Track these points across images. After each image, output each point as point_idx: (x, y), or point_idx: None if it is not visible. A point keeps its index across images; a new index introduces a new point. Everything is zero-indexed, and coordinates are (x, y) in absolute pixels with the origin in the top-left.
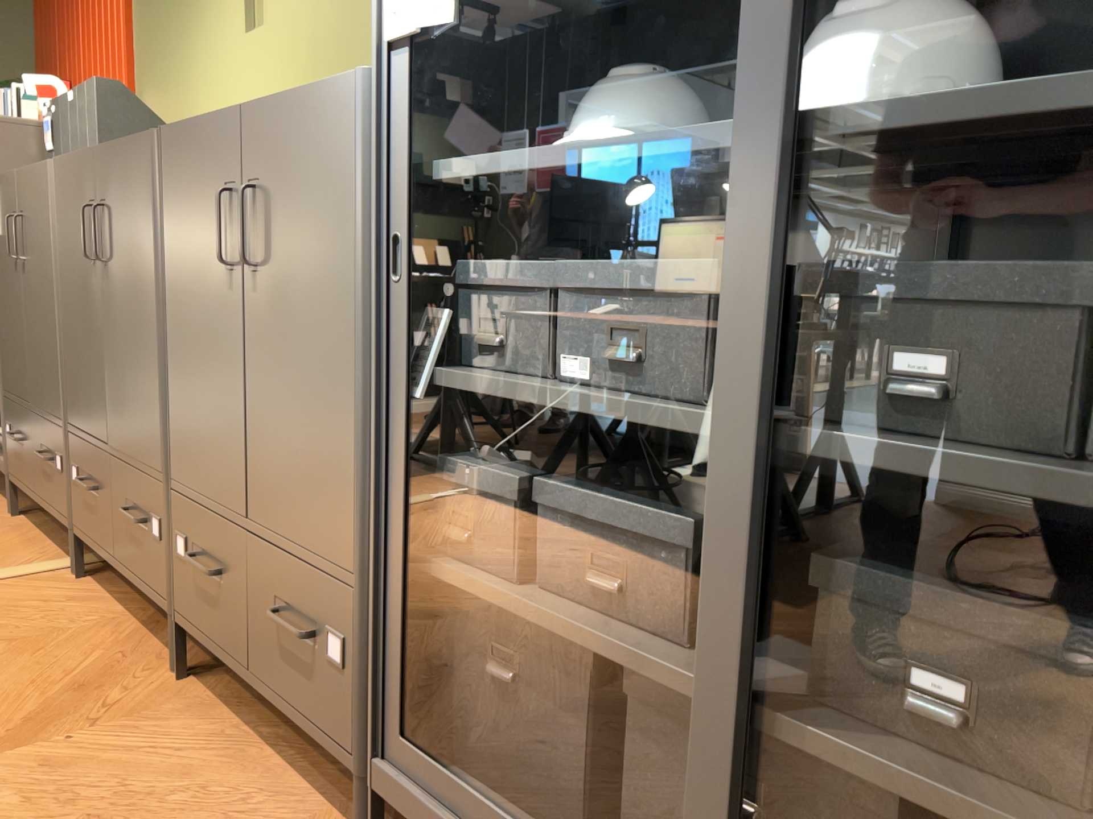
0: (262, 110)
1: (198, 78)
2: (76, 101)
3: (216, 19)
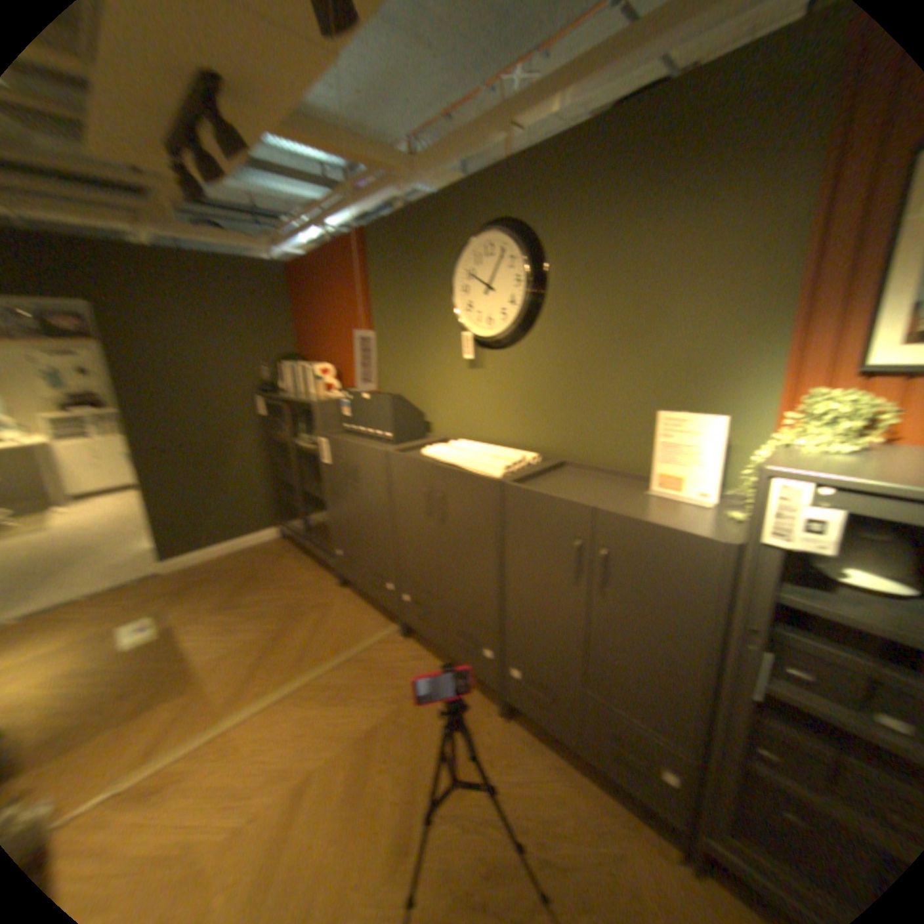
0: (618, 519)
1: (426, 379)
2: (368, 398)
3: (441, 354)
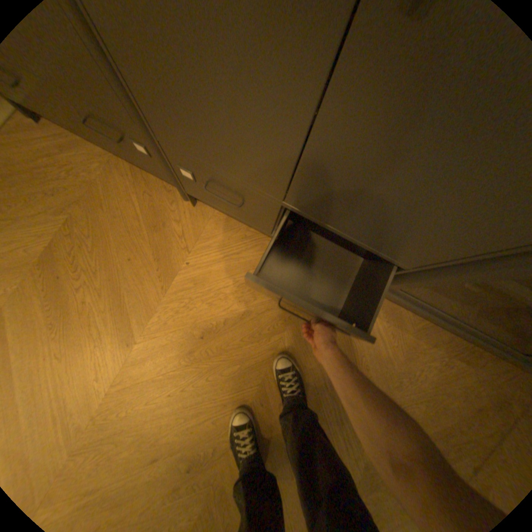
0: None
1: None
2: None
3: None
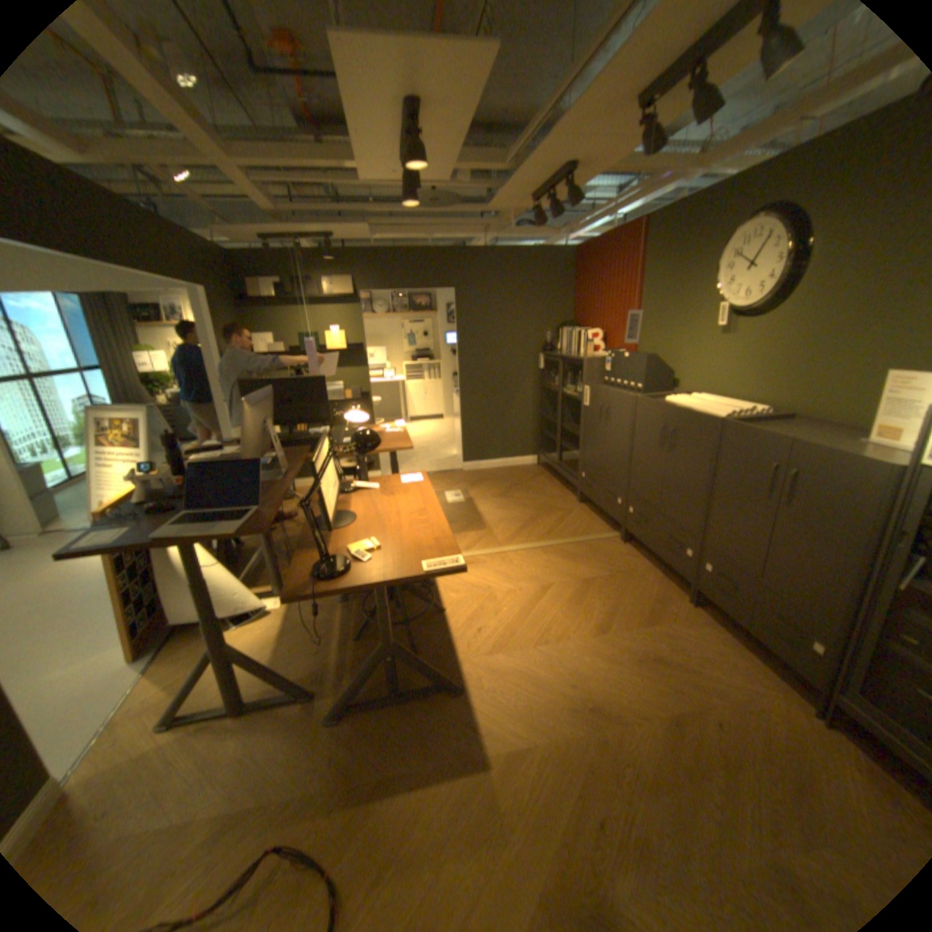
0: (812, 447)
1: (683, 343)
2: (630, 357)
3: (701, 321)
